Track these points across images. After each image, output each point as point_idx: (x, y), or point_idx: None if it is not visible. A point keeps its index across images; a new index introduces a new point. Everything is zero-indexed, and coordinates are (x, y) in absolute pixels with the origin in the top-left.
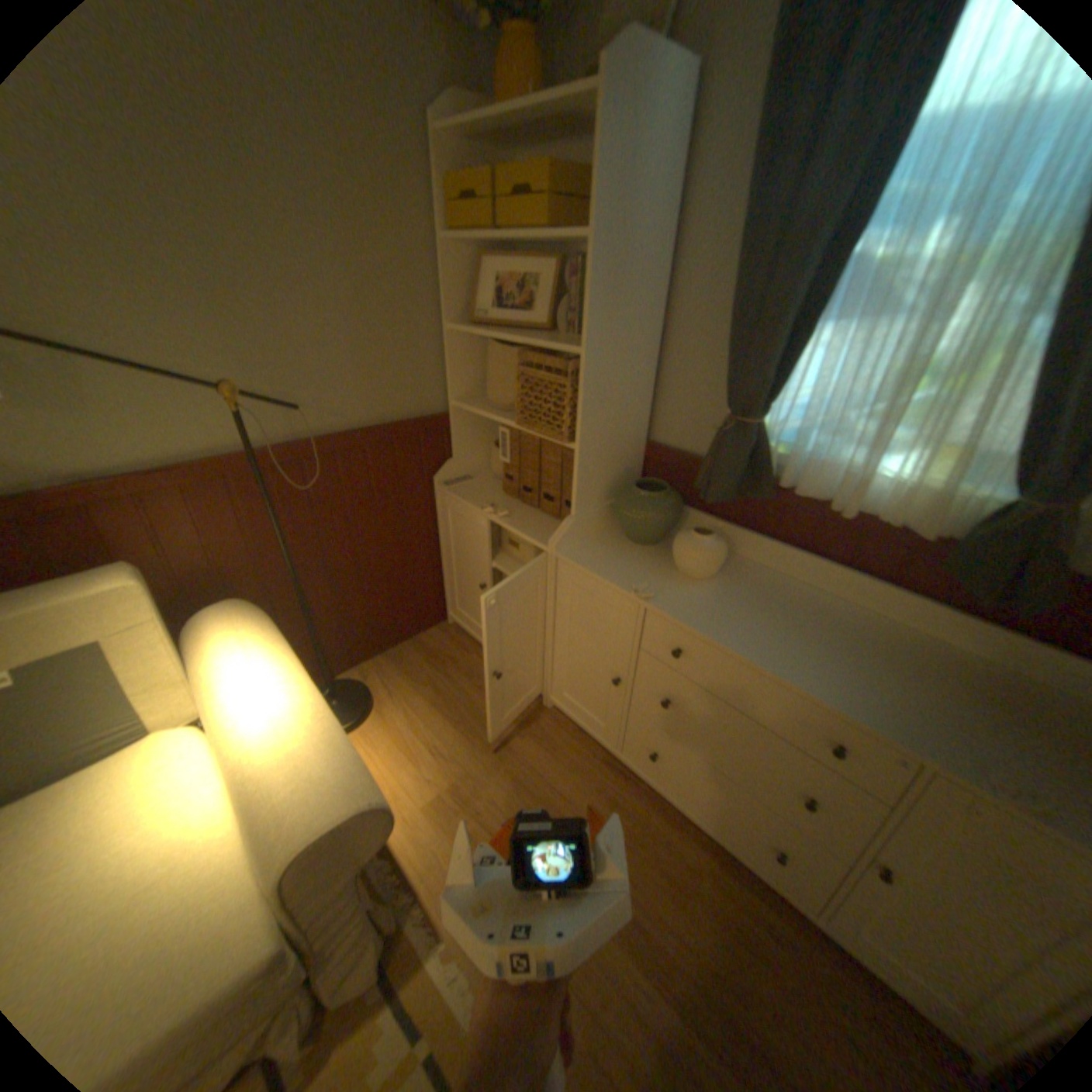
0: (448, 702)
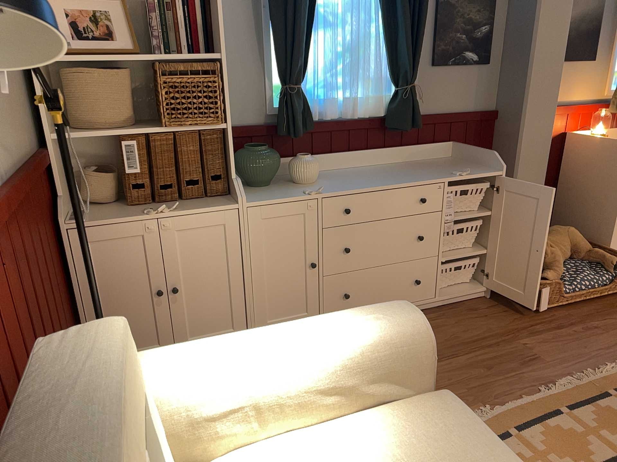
0: None
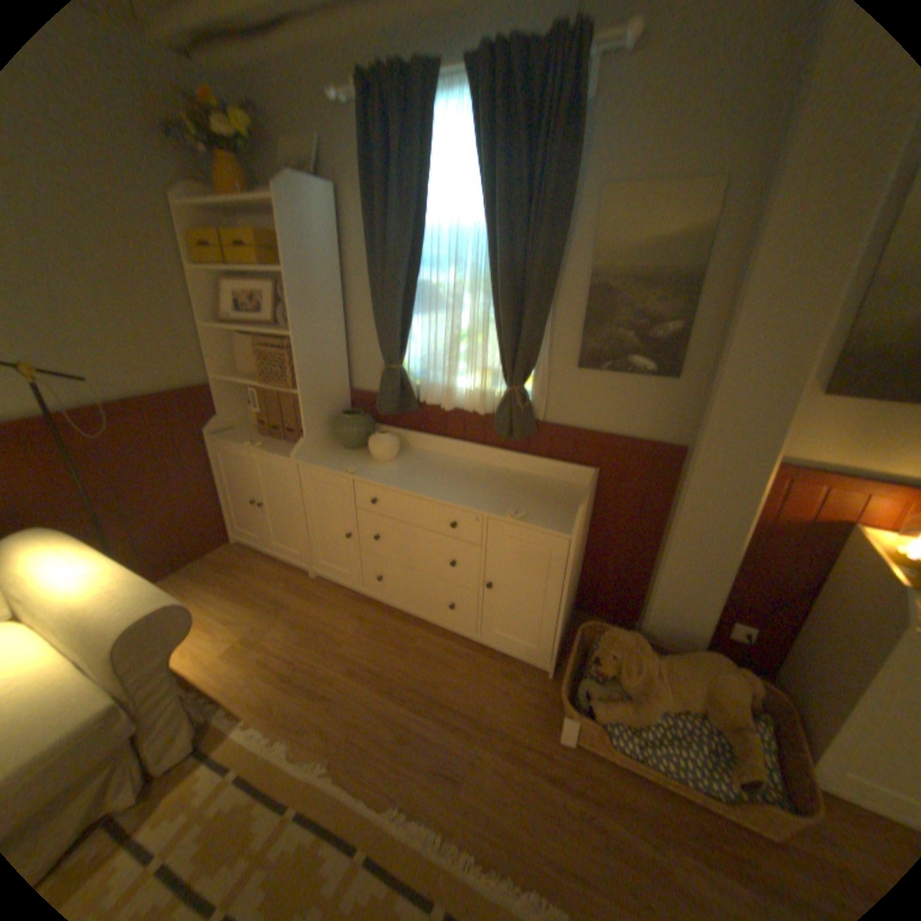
0: (234, 592)
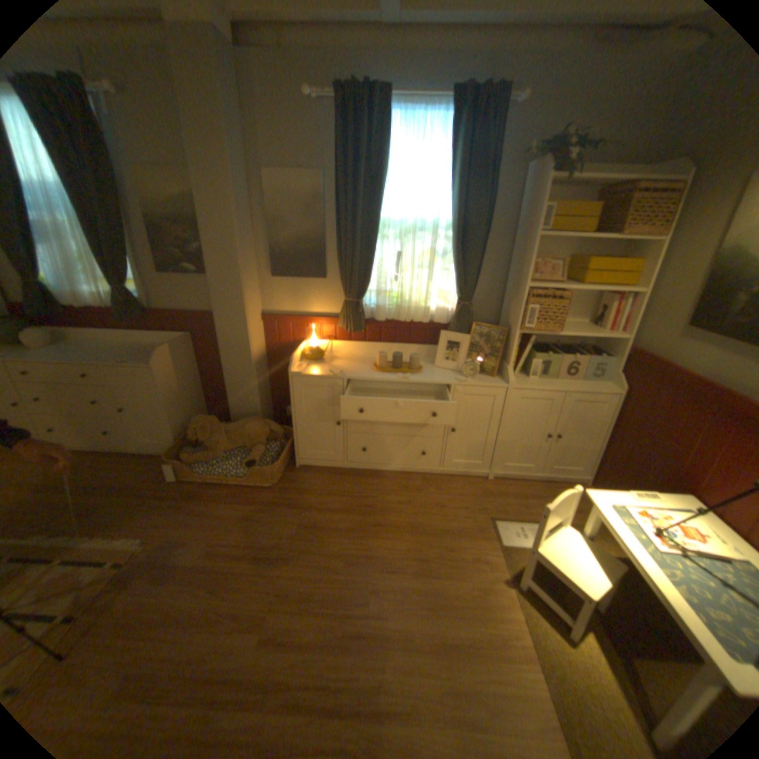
0: None
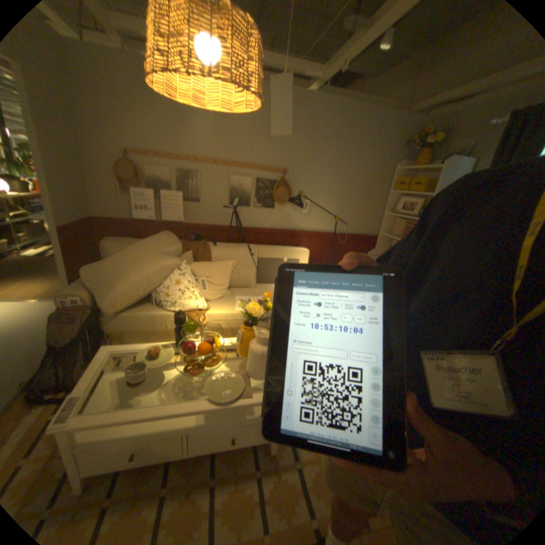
0: None
